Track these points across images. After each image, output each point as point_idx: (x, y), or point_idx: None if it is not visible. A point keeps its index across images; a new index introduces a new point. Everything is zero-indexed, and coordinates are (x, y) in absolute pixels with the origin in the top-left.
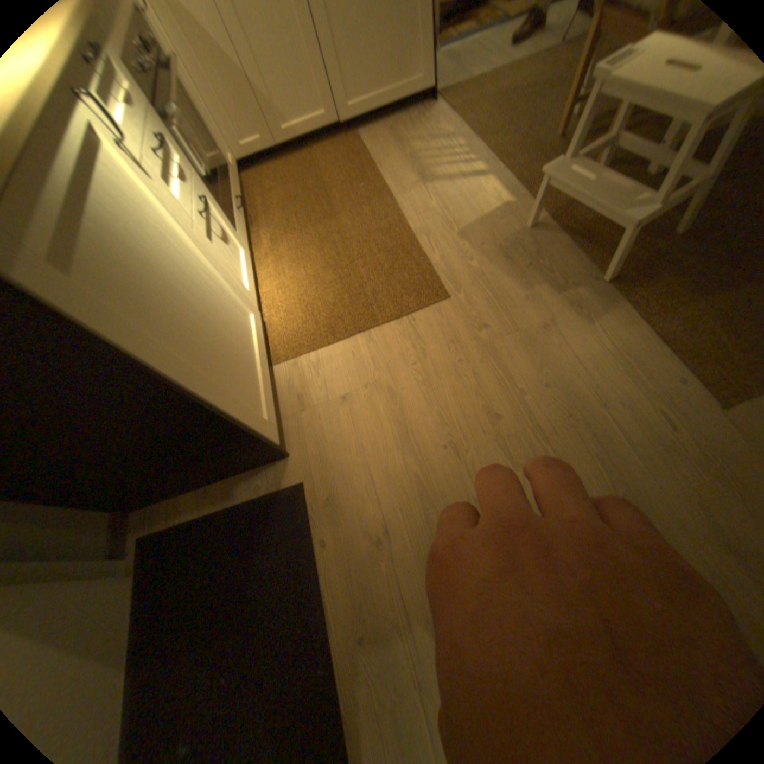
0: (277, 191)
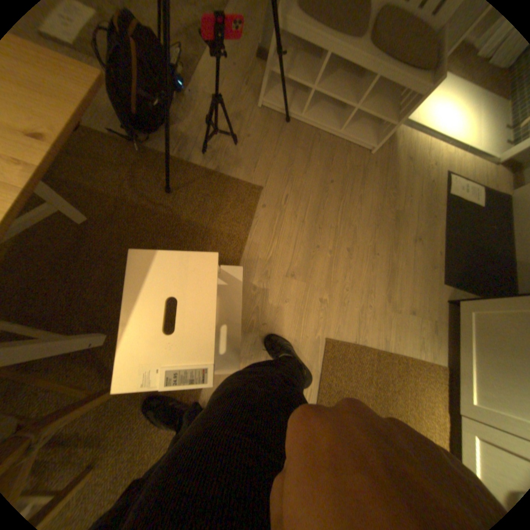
0: None
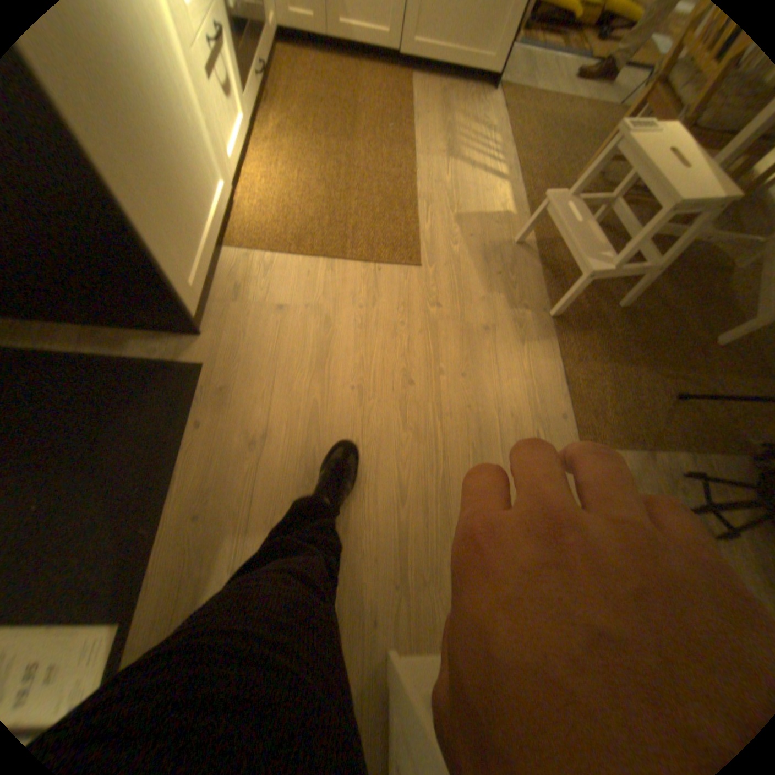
0: (306, 83)
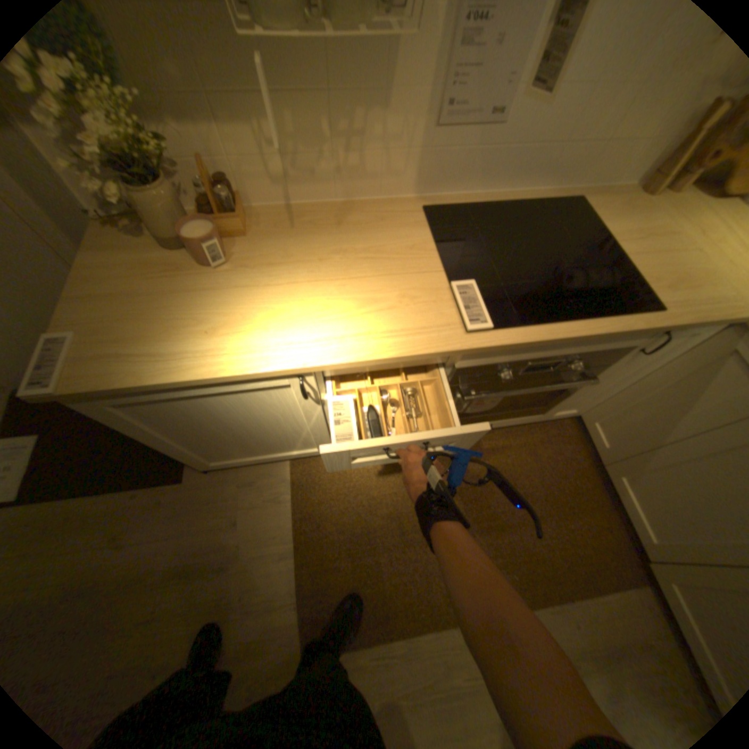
0: (529, 464)
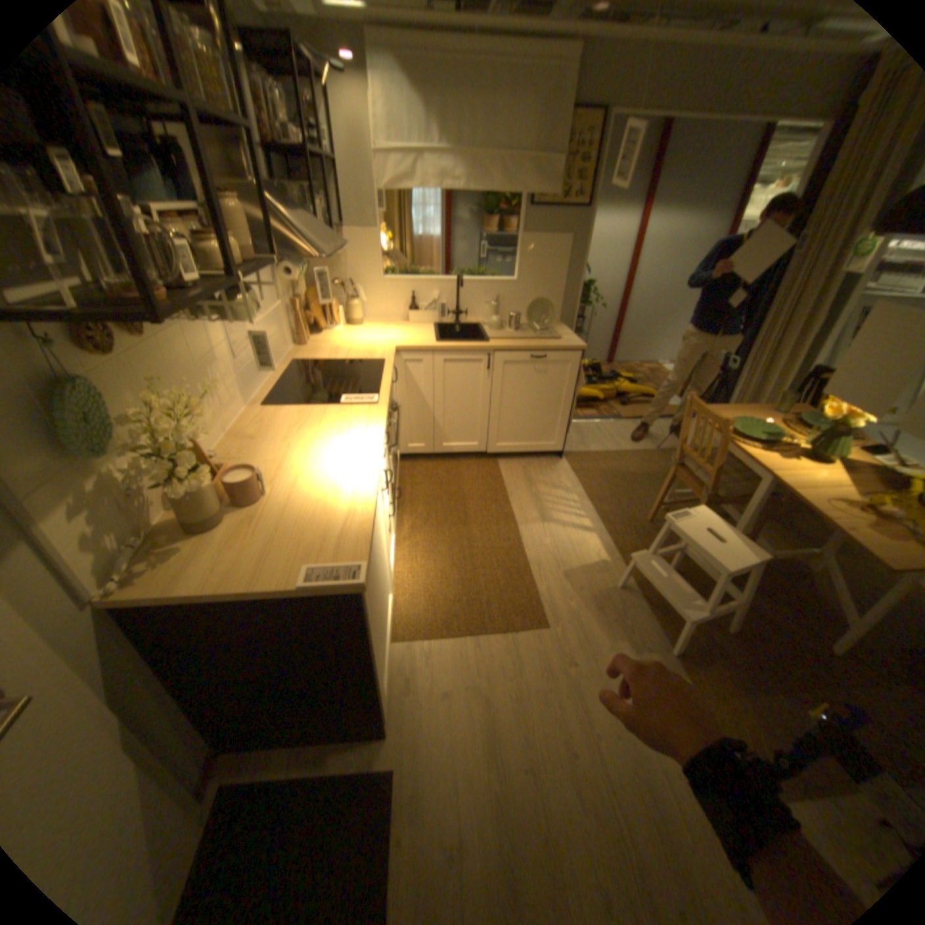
0: (425, 486)
